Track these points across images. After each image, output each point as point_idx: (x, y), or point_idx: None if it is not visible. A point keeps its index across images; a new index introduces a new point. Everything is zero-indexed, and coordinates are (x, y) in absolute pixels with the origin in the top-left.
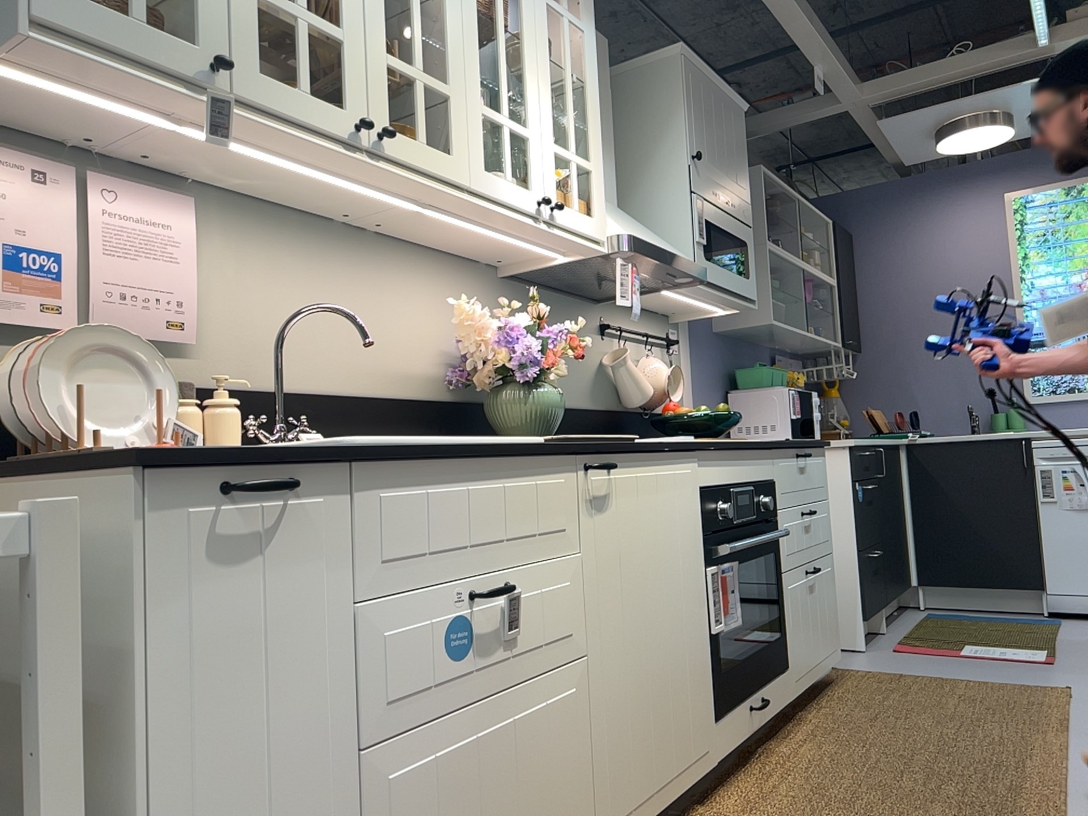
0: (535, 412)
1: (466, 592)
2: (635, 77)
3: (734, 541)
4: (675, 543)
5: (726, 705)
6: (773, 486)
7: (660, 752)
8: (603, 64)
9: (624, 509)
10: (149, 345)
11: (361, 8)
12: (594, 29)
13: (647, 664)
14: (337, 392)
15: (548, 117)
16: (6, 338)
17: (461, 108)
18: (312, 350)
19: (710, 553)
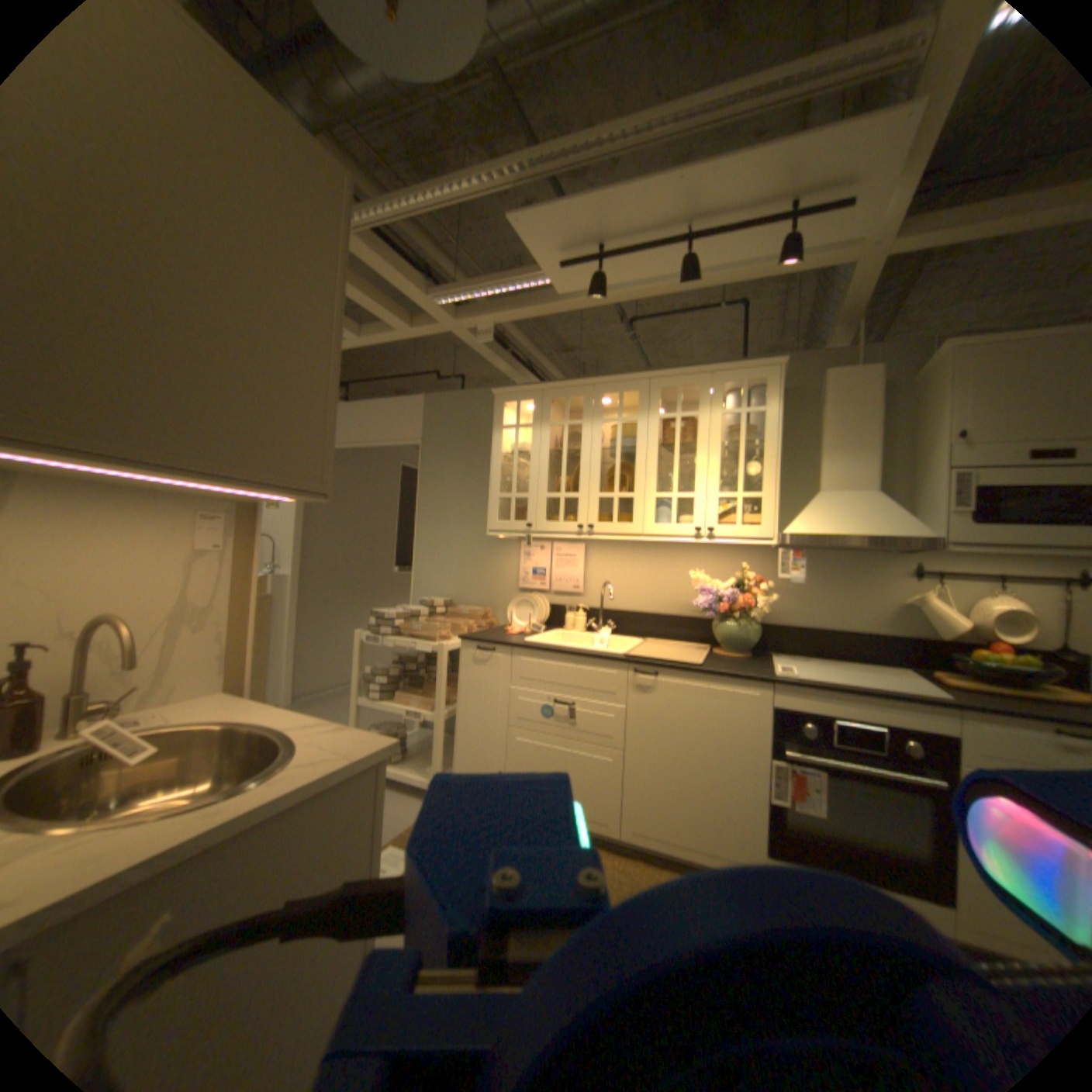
0: (723, 635)
1: (553, 698)
2: (934, 369)
3: (832, 758)
4: (724, 730)
5: (786, 856)
6: (948, 742)
7: (684, 830)
8: (867, 386)
9: (665, 696)
10: (541, 598)
11: (587, 481)
12: (780, 401)
13: (678, 780)
14: (643, 611)
15: (714, 478)
16: (534, 591)
17: (639, 499)
18: (632, 593)
19: (780, 752)
